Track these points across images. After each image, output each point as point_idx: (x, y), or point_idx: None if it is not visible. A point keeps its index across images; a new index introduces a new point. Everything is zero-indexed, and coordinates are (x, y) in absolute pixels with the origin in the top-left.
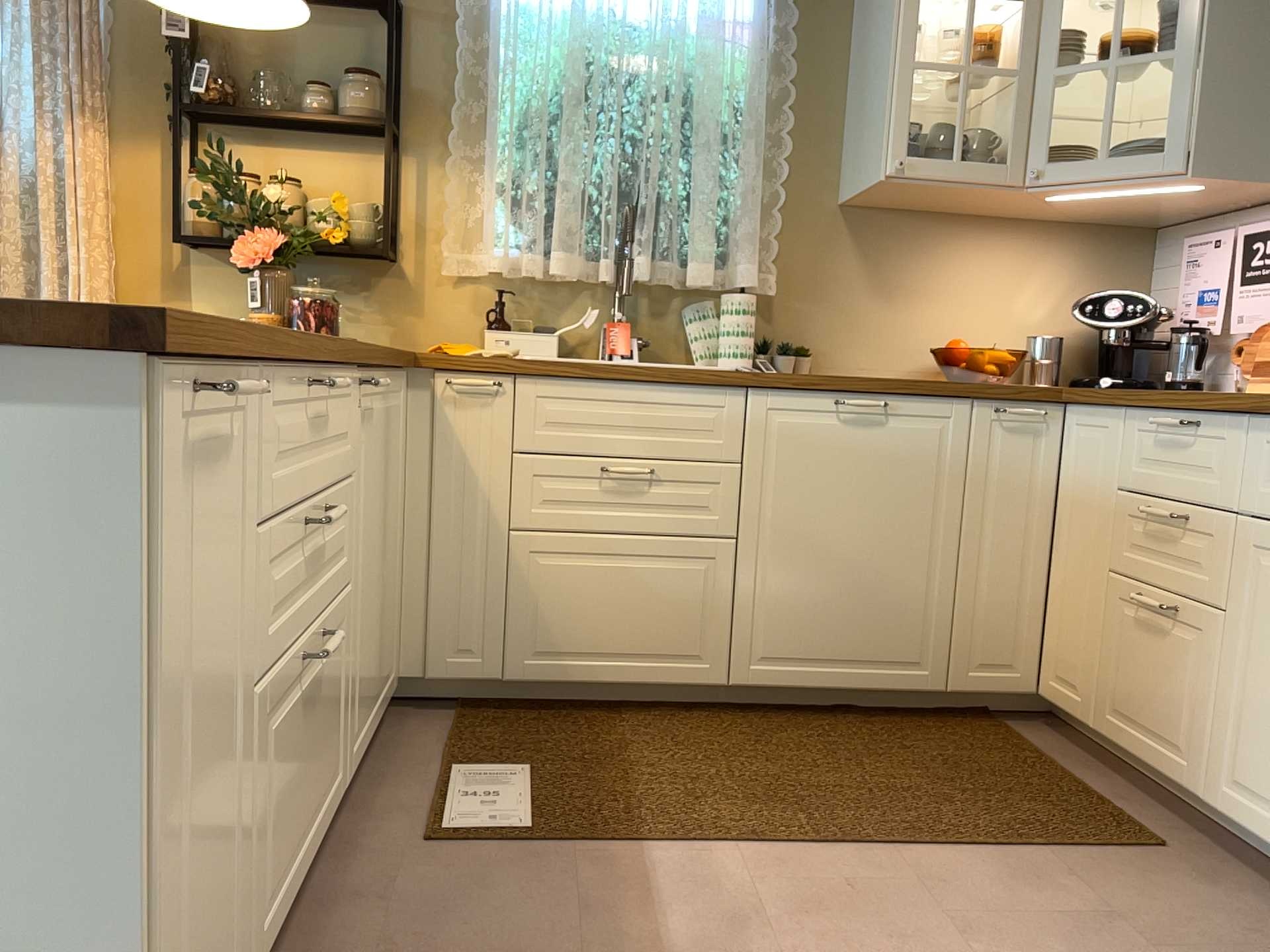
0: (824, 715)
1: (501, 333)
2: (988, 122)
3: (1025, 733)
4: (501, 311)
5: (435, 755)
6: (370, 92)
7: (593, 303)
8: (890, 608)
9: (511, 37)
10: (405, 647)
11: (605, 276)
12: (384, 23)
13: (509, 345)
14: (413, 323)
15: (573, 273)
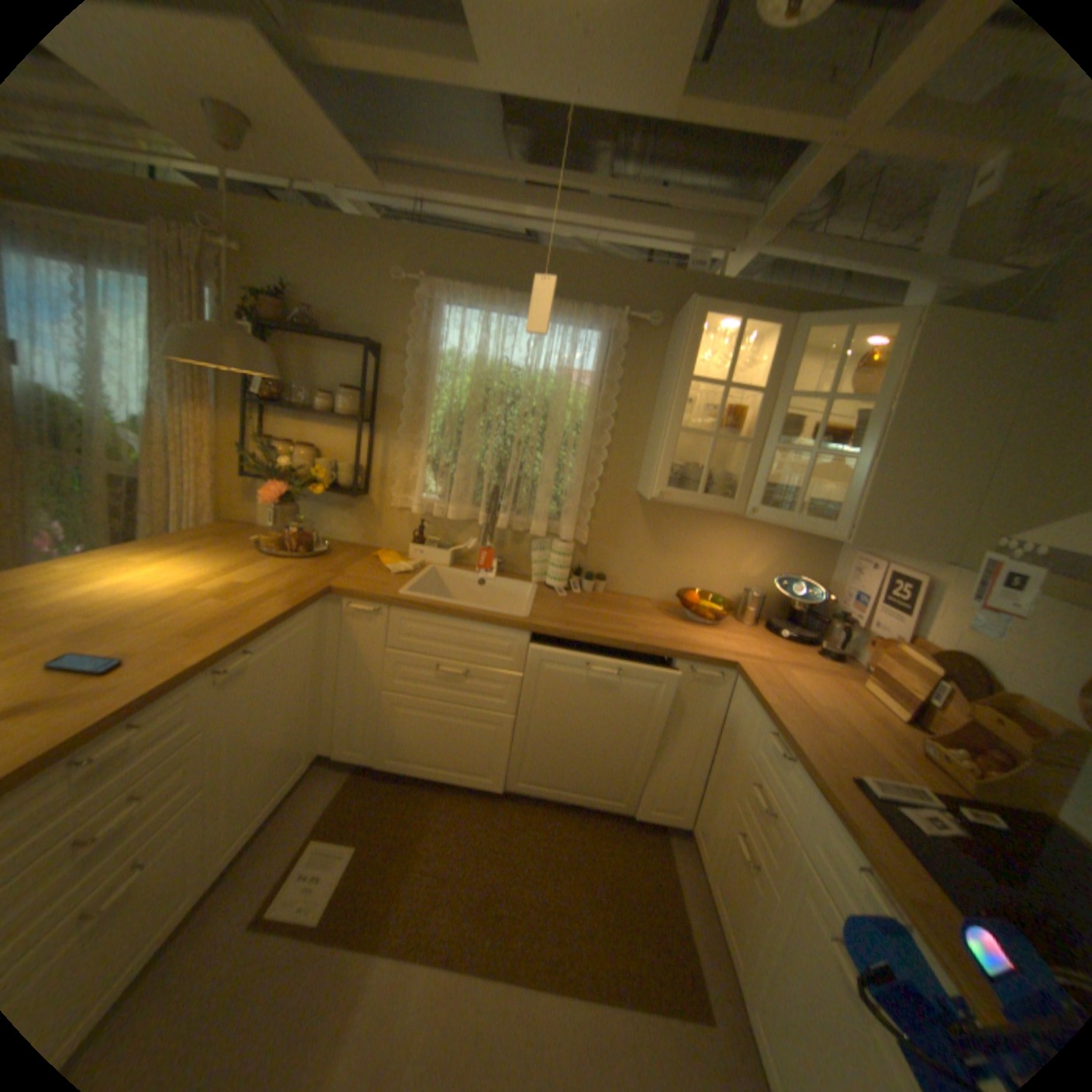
0: (560, 817)
1: (418, 548)
2: (737, 458)
3: (679, 856)
4: (421, 533)
5: (310, 827)
6: (349, 401)
7: (478, 533)
8: (605, 771)
9: (438, 372)
10: (321, 742)
11: (480, 524)
12: (368, 353)
13: (421, 555)
14: (373, 531)
15: (461, 520)
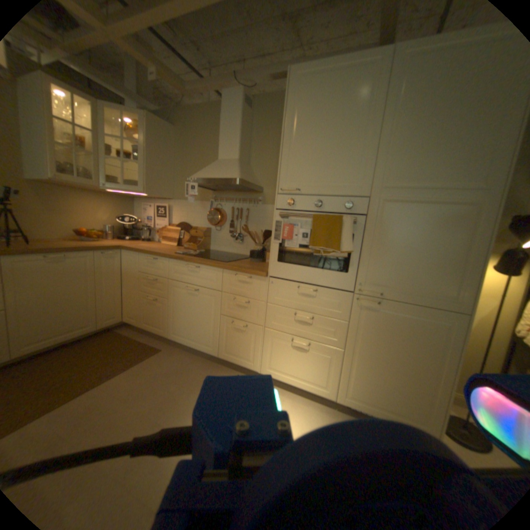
0: (53, 353)
1: None
2: (80, 163)
3: (119, 333)
4: None
5: None
6: None
7: None
8: (73, 315)
9: None
10: None
11: None
12: None
13: None
14: None
15: None
